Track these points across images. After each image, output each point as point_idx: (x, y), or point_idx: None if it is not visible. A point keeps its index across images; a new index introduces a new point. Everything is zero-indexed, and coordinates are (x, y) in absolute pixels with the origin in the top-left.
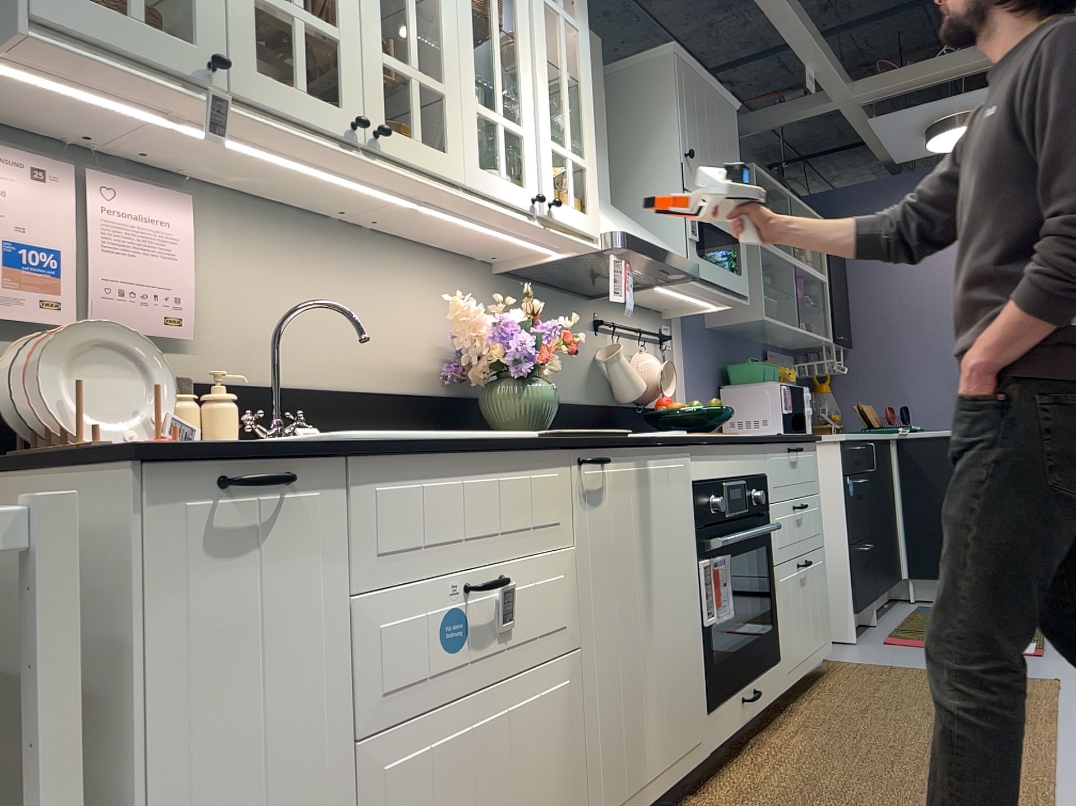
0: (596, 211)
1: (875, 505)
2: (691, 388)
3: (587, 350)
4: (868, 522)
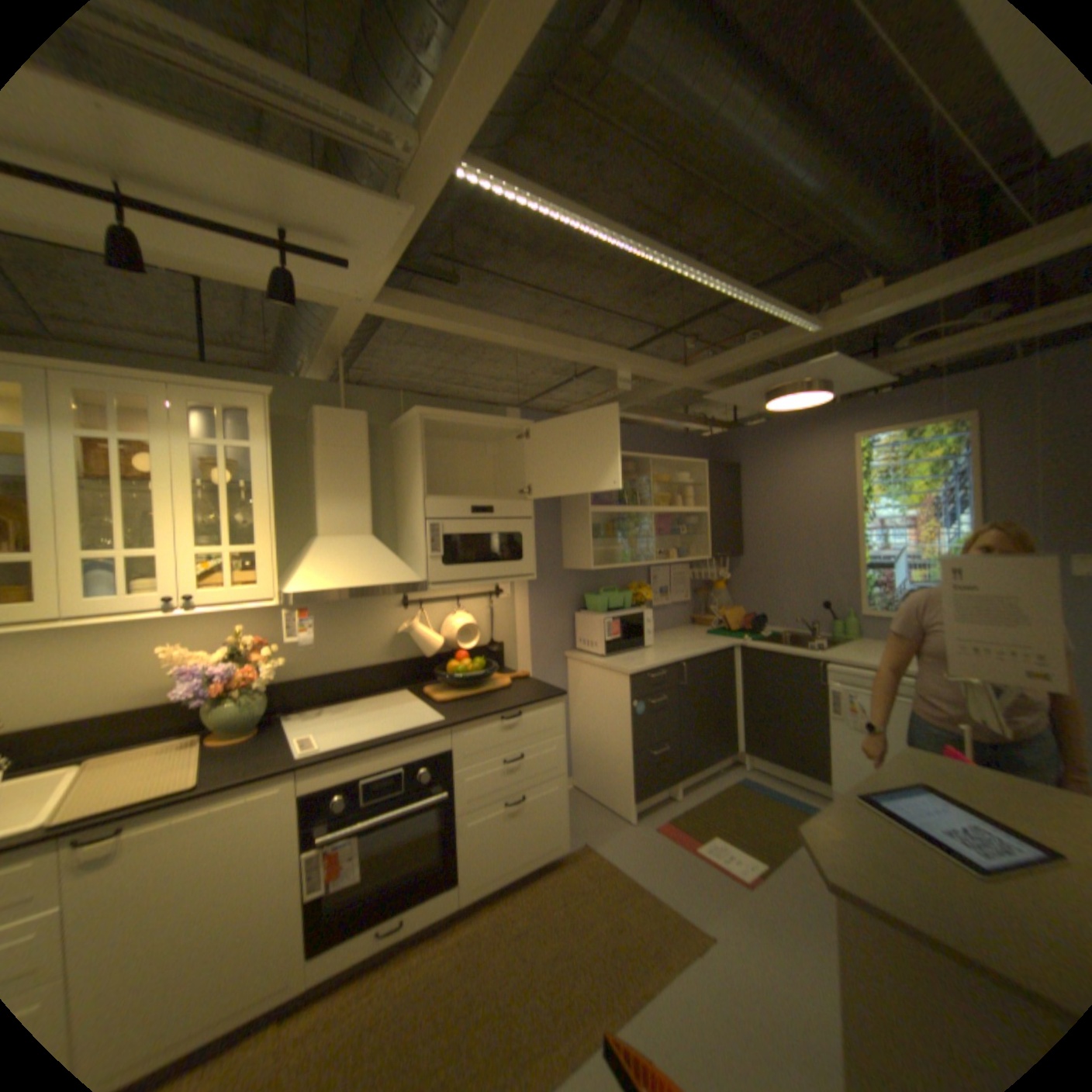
0: (269, 578)
1: (688, 709)
2: (534, 619)
3: (388, 623)
4: (670, 728)
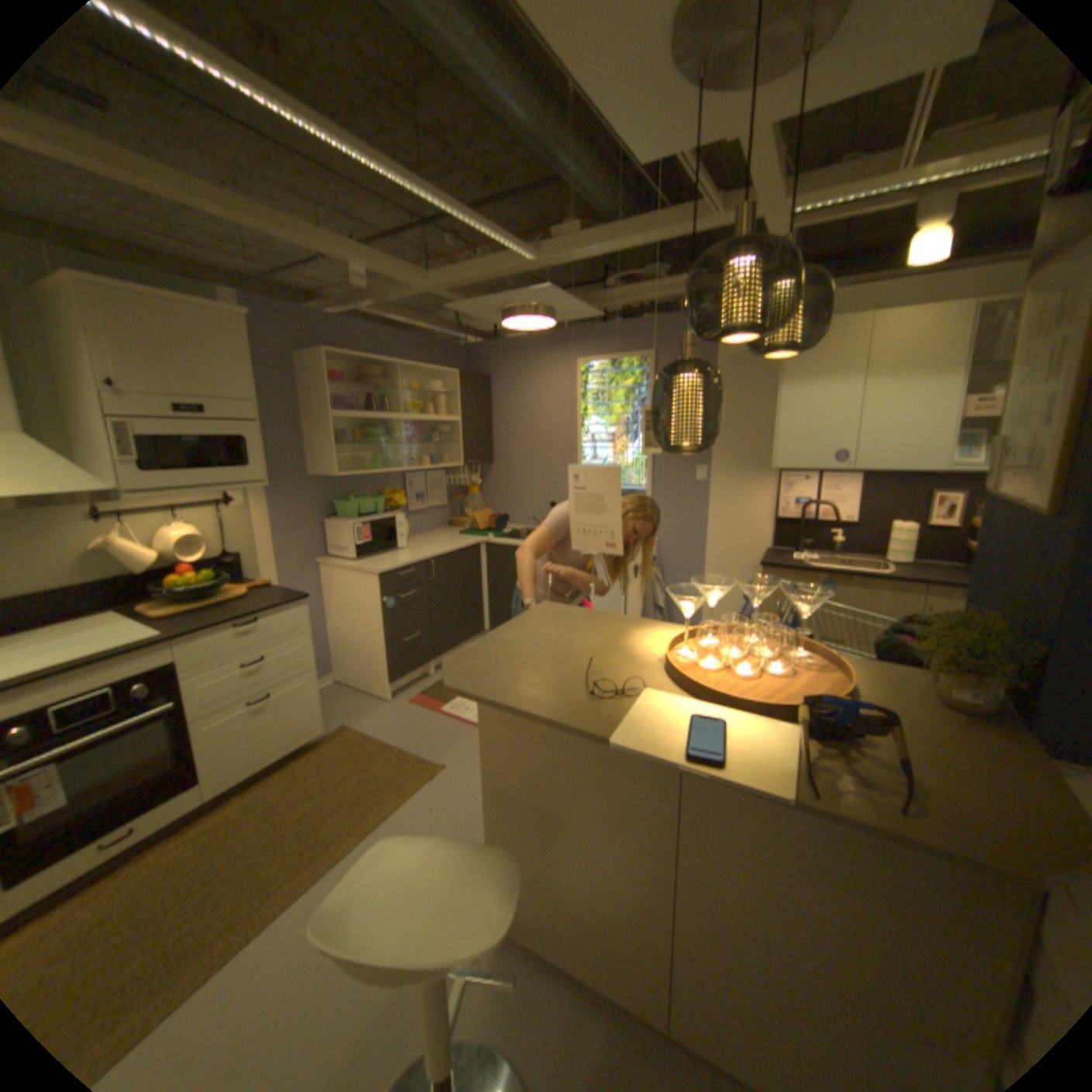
0: None
1: (438, 600)
2: (277, 528)
3: (74, 540)
4: (421, 617)
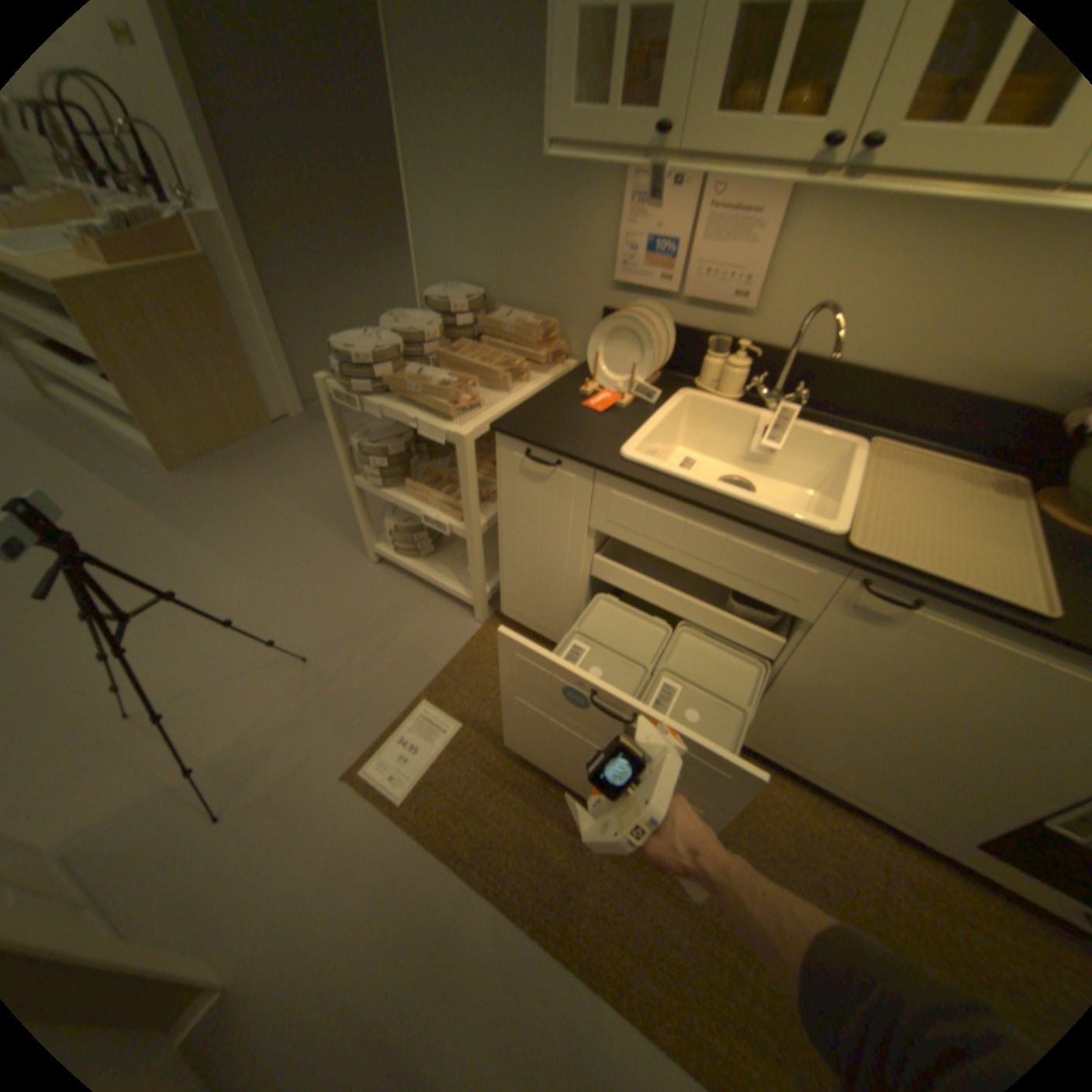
0: None
1: None
2: None
3: None
4: None
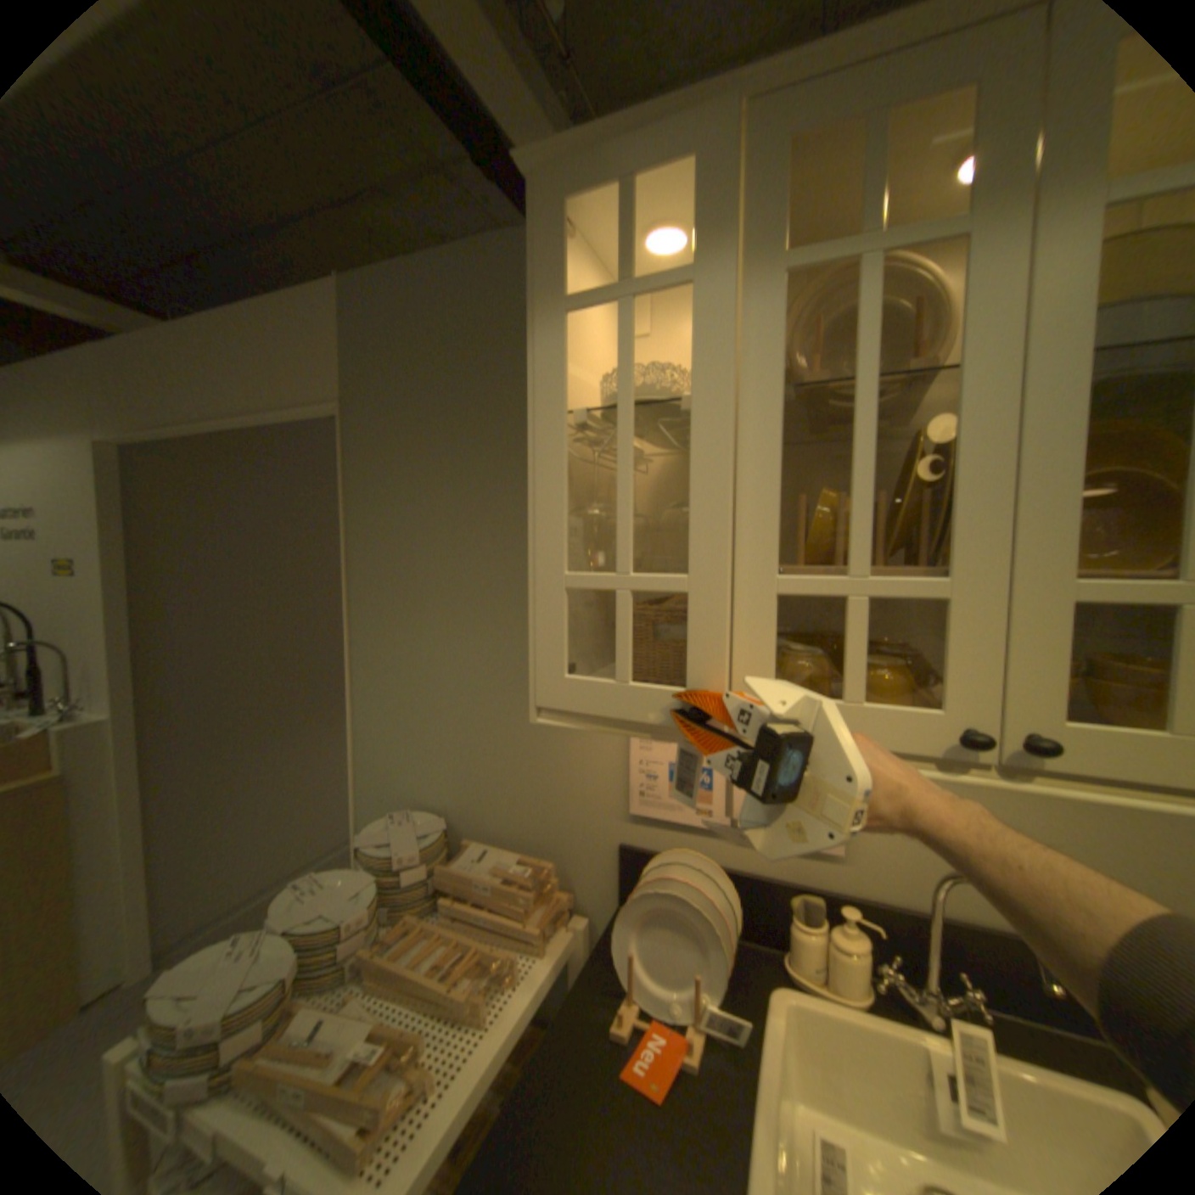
0: None
1: None
2: None
3: None
4: None
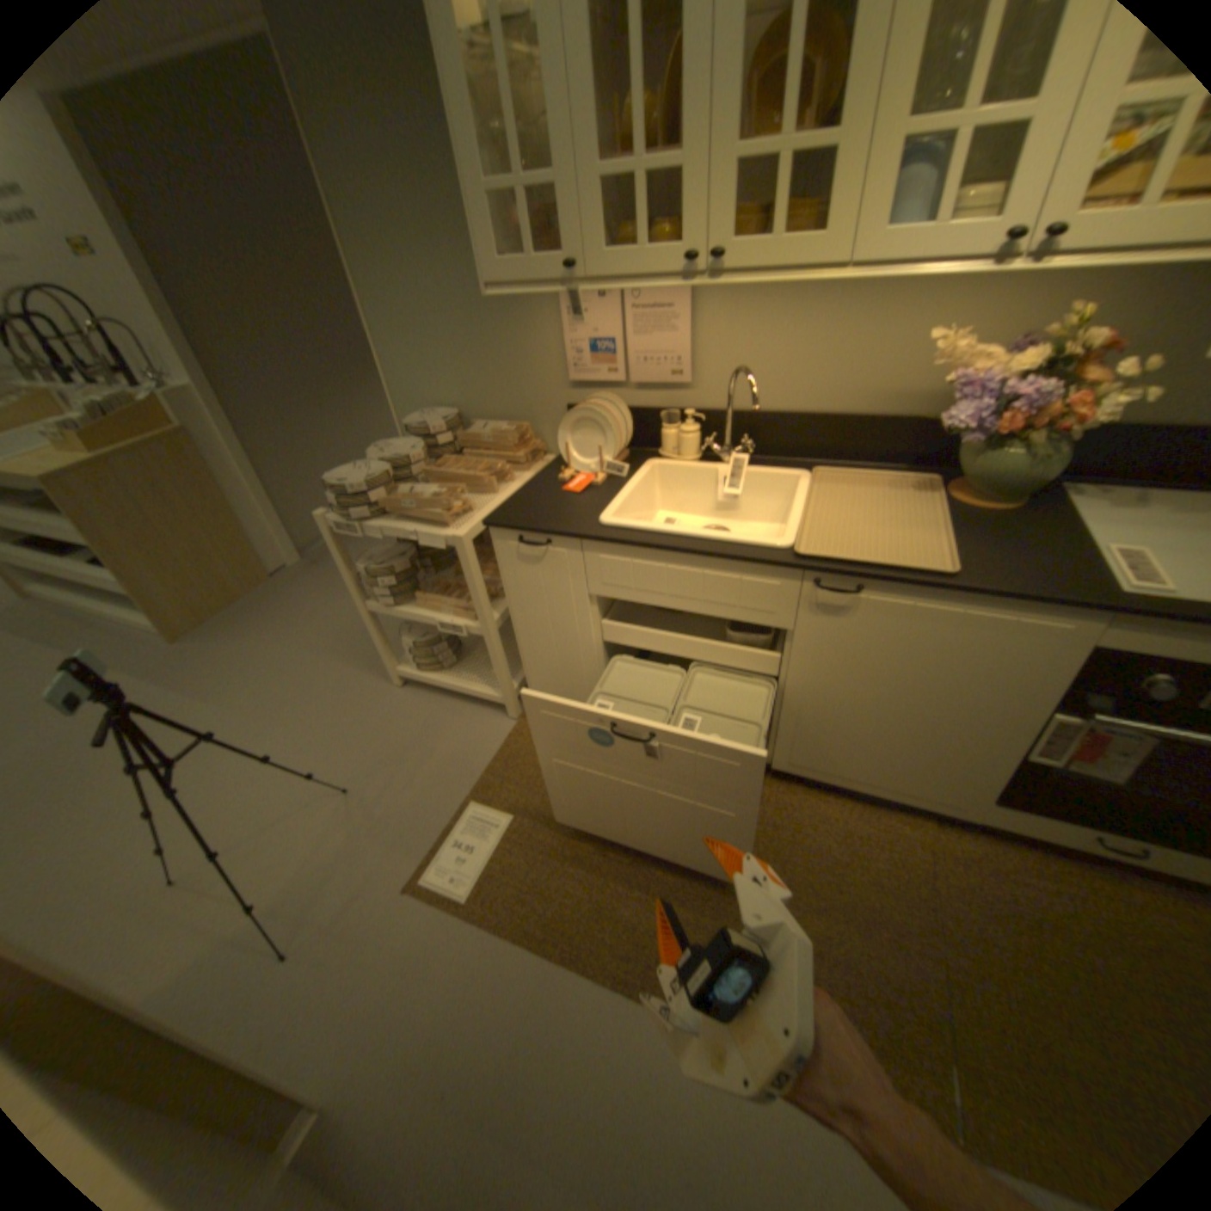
0: None
1: None
2: None
3: None
4: None
